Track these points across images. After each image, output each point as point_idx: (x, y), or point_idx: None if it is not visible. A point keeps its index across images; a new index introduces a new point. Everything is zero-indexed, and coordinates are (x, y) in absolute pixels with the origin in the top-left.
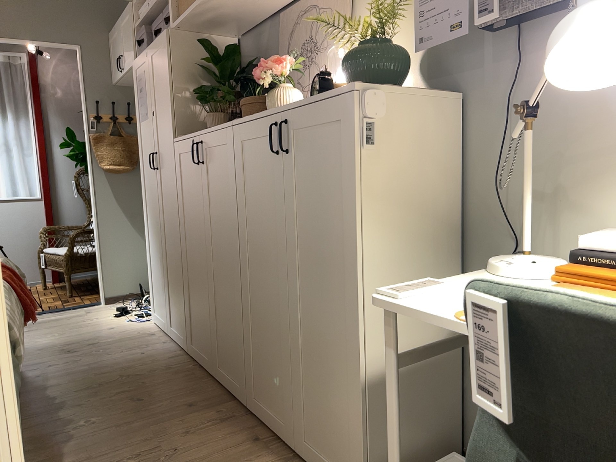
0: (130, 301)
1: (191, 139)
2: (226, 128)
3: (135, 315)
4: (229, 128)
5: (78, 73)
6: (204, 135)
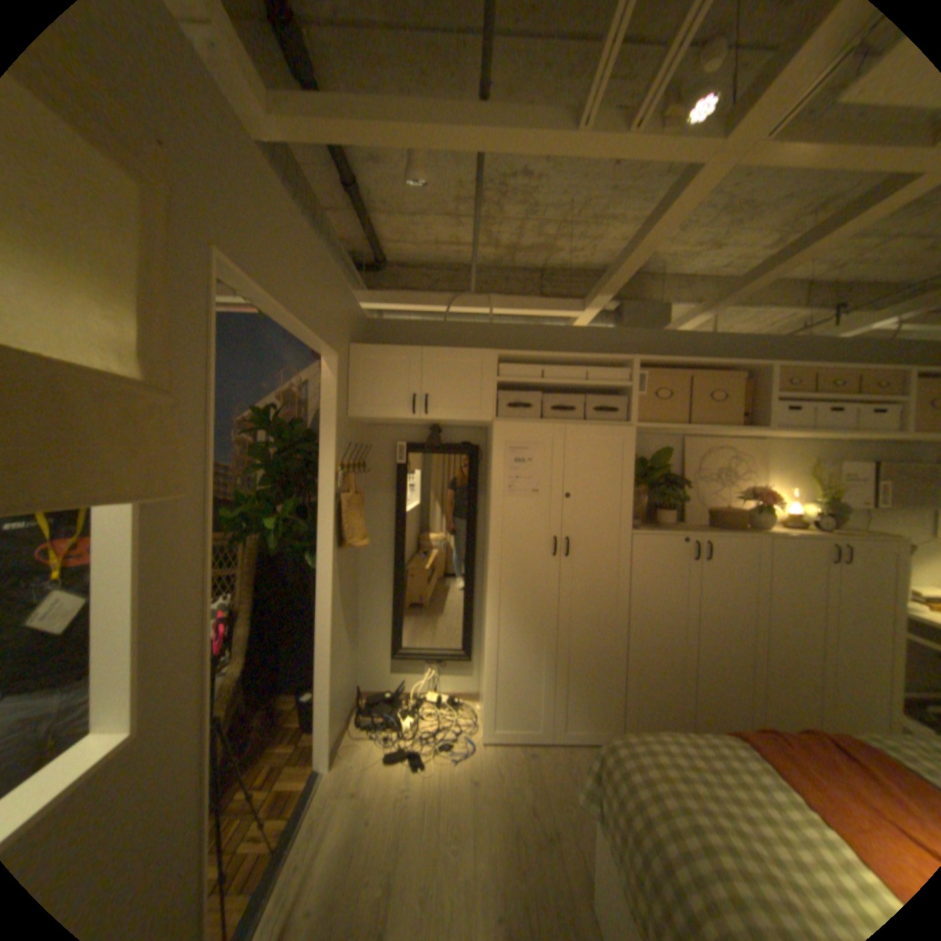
0: (349, 745)
1: (686, 538)
2: (763, 539)
3: (431, 754)
4: (768, 540)
5: (322, 394)
6: (718, 538)
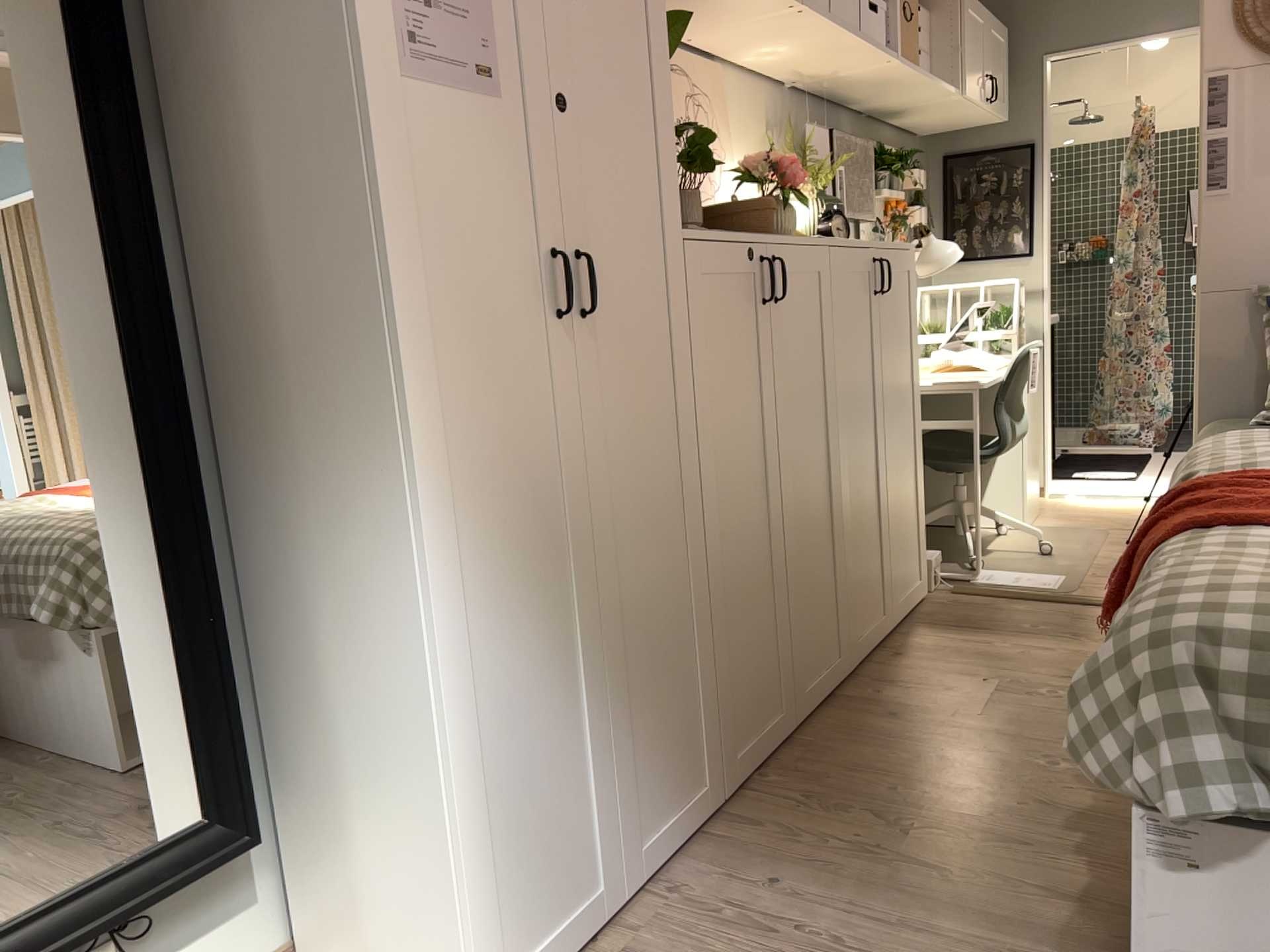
0: None
1: (749, 244)
2: (822, 246)
3: None
4: (826, 247)
5: None
6: (782, 245)
